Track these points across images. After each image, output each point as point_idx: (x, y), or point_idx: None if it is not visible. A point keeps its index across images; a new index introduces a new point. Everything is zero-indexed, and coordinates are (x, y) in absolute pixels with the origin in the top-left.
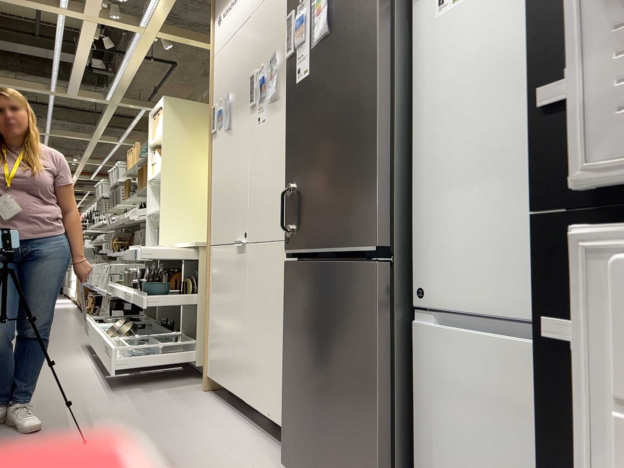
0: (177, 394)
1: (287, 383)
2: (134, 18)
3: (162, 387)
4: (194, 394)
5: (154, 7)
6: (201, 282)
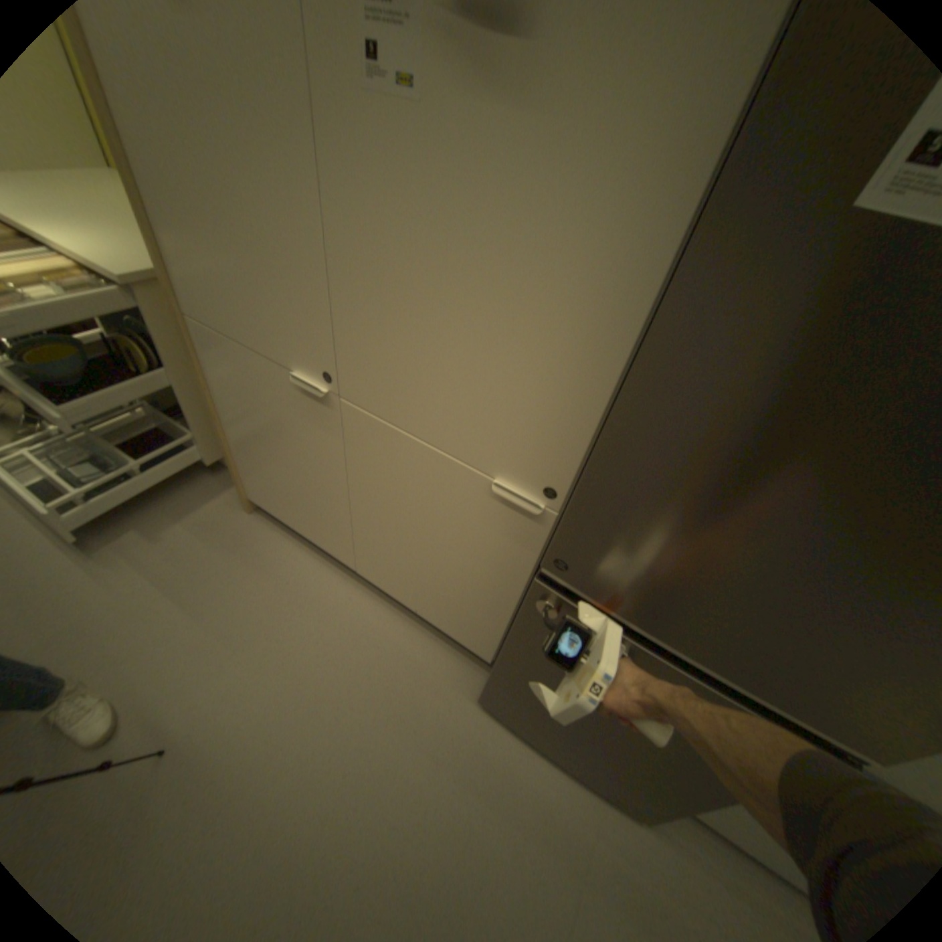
0: (211, 532)
1: (505, 669)
2: None
3: (171, 514)
4: (241, 528)
5: None
6: (165, 349)
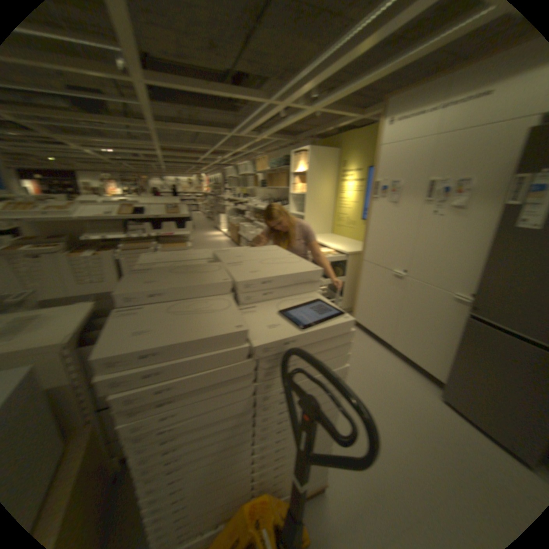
0: None
1: (455, 369)
2: (306, 101)
3: None
4: None
5: (328, 97)
6: (347, 271)
